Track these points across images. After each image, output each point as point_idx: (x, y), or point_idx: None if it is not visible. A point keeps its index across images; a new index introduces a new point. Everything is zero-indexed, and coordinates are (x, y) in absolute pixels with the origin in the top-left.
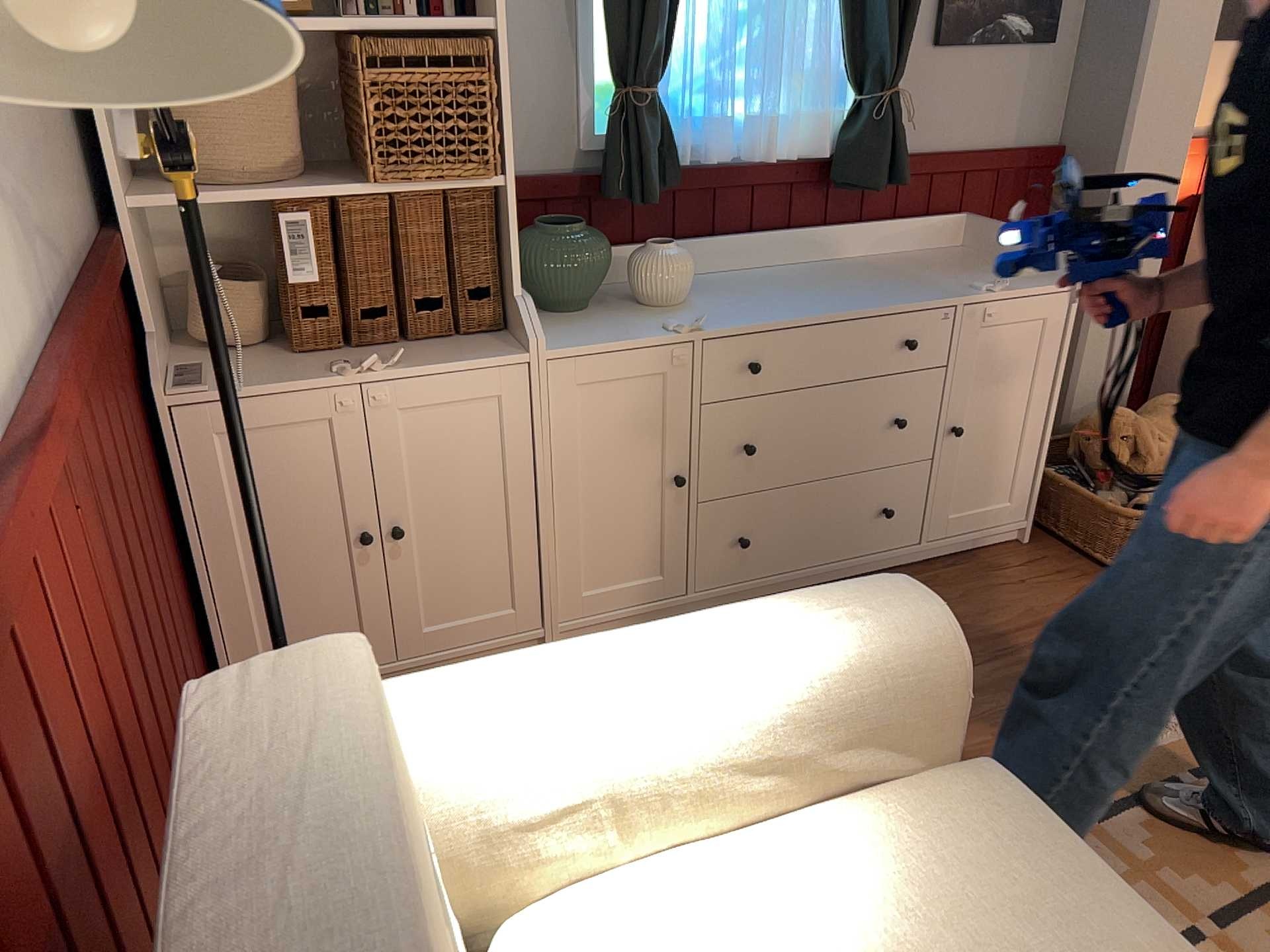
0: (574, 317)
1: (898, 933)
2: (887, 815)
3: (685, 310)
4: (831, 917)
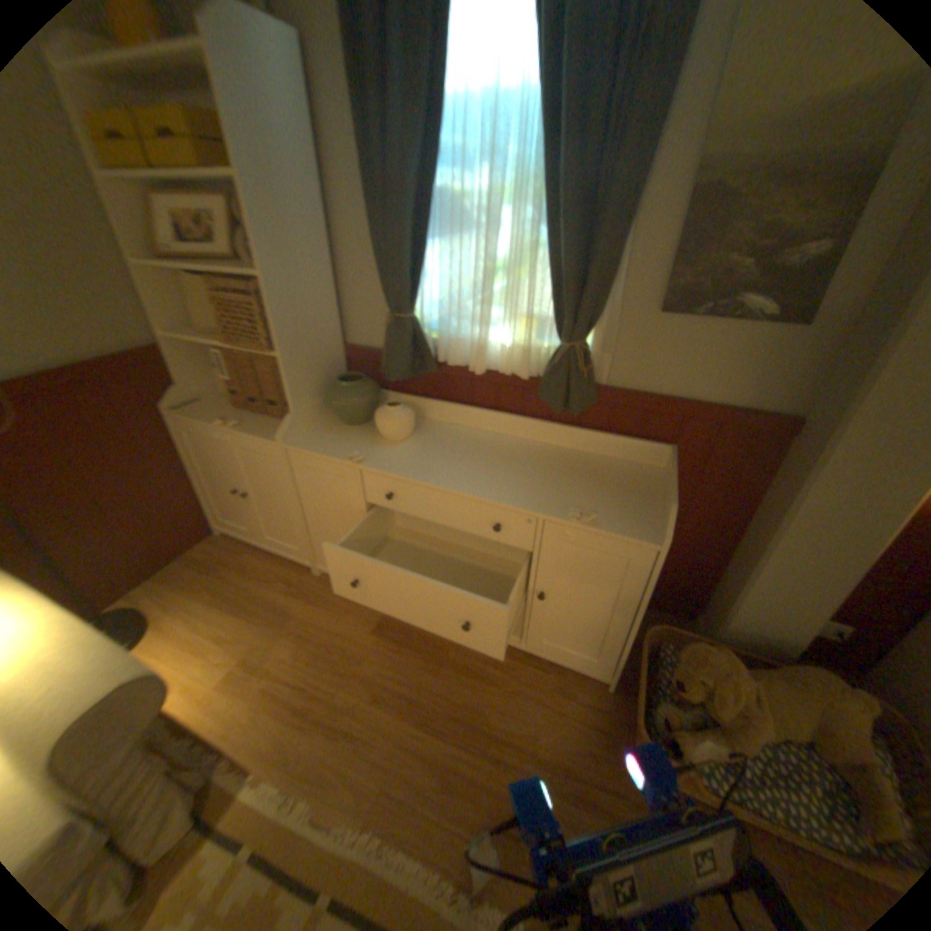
0: (341, 429)
1: None
2: None
3: (388, 446)
4: None
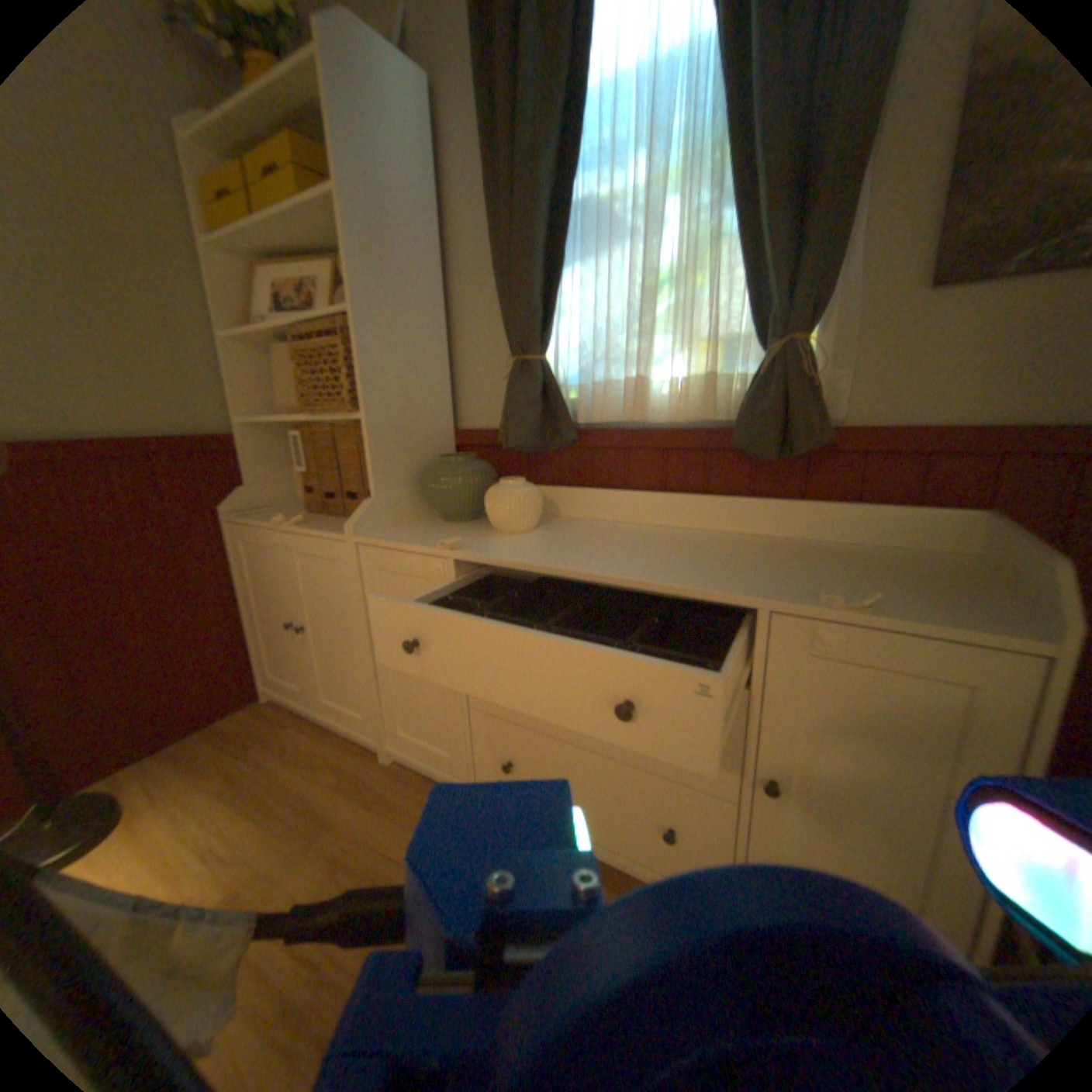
0: (441, 525)
1: None
2: None
3: (503, 537)
4: None
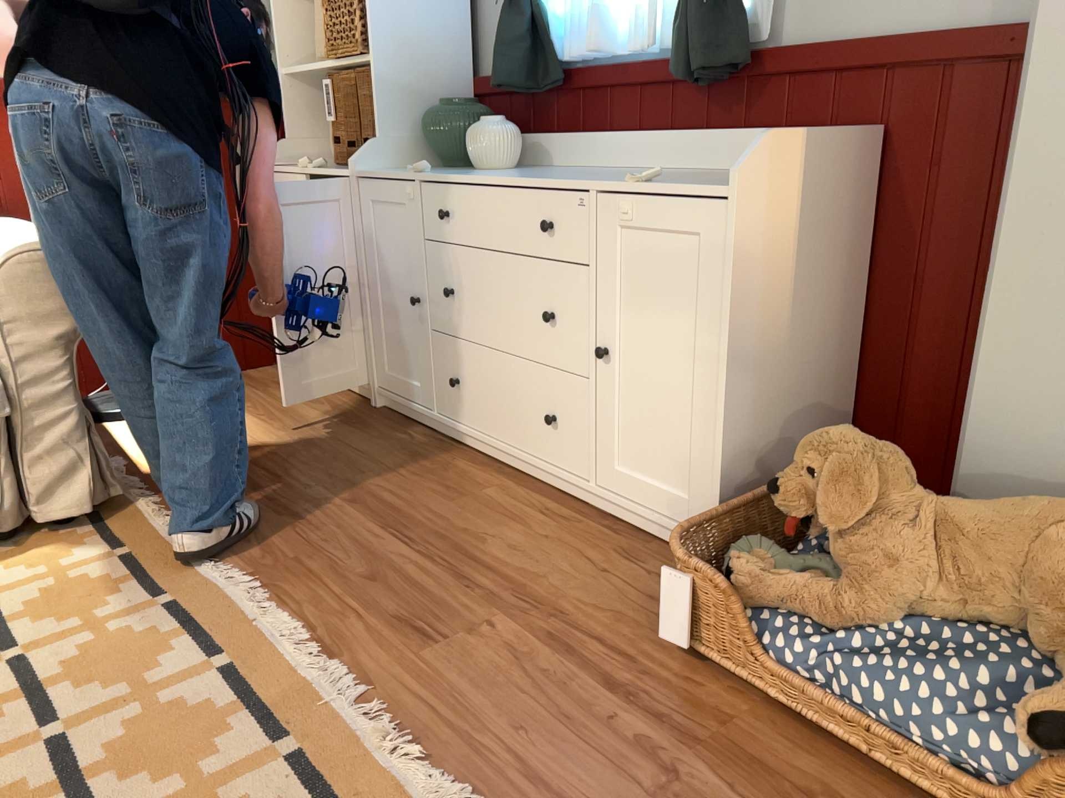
0: (432, 170)
1: None
2: None
3: (470, 172)
4: None
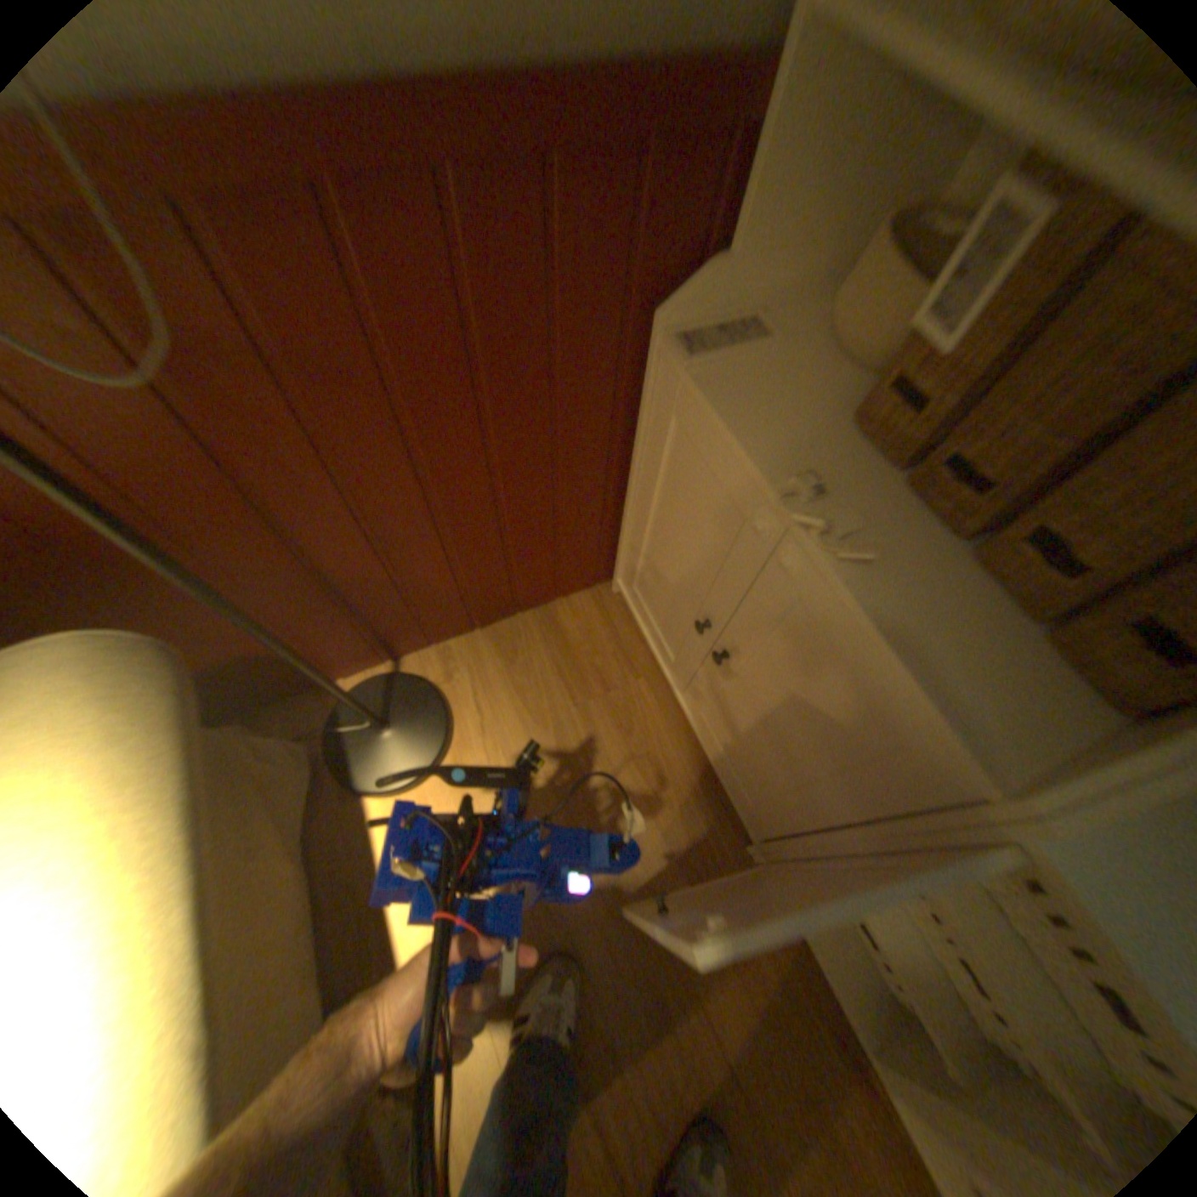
0: None
1: None
2: None
3: None
4: None
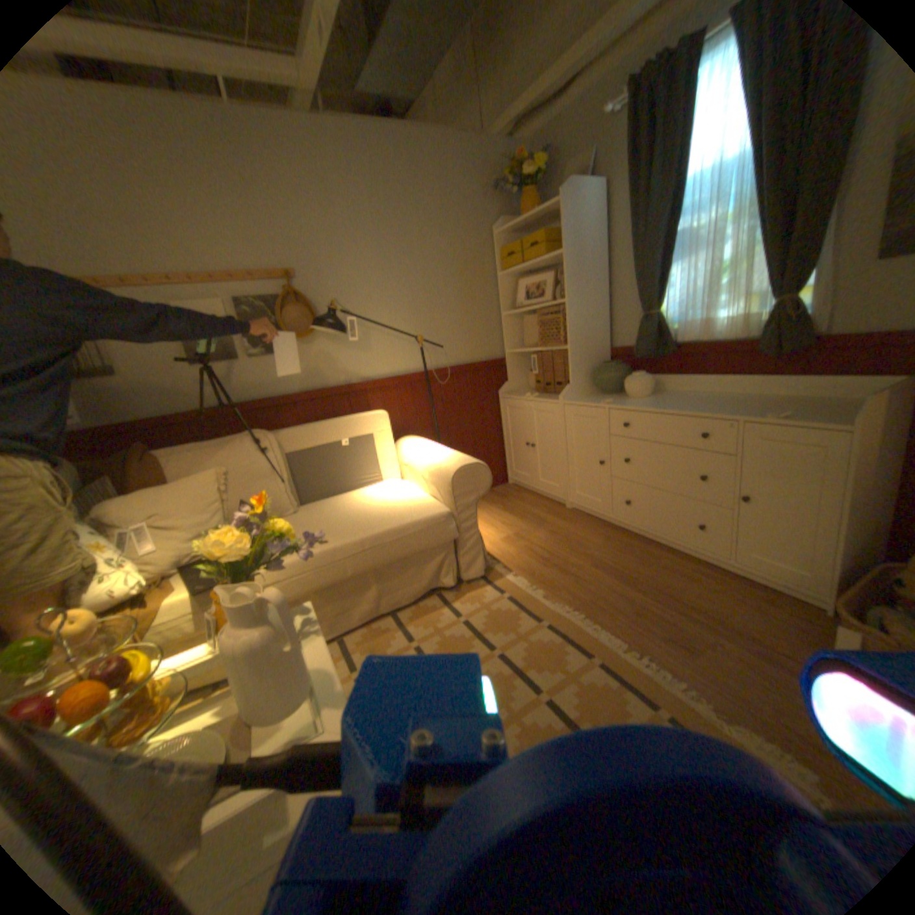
0: (600, 395)
1: (391, 502)
2: (426, 500)
3: (630, 399)
4: (396, 497)
